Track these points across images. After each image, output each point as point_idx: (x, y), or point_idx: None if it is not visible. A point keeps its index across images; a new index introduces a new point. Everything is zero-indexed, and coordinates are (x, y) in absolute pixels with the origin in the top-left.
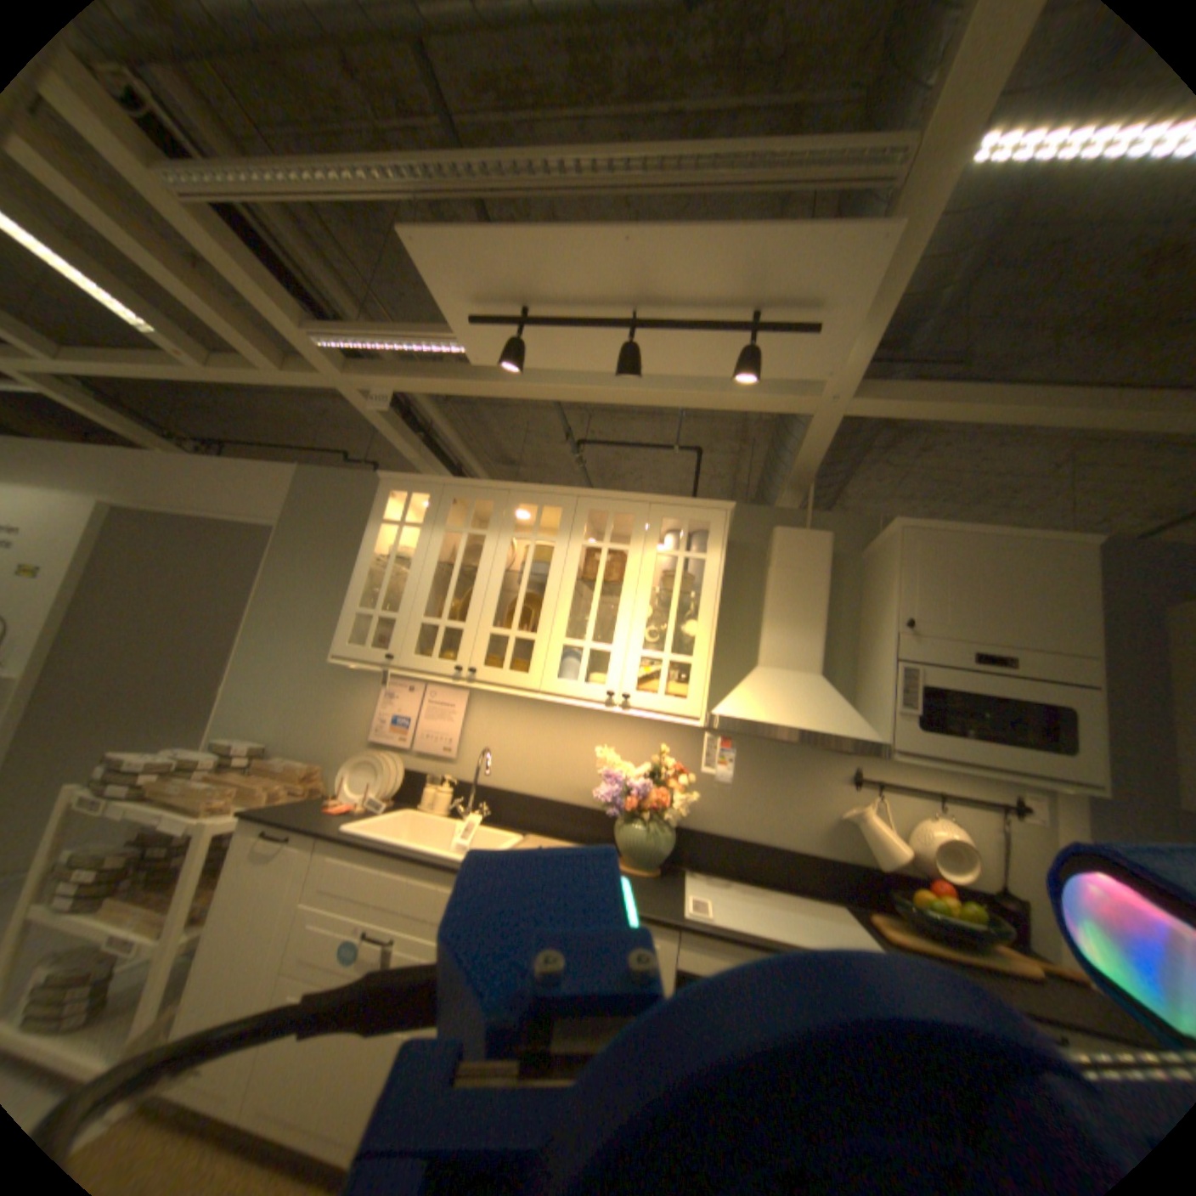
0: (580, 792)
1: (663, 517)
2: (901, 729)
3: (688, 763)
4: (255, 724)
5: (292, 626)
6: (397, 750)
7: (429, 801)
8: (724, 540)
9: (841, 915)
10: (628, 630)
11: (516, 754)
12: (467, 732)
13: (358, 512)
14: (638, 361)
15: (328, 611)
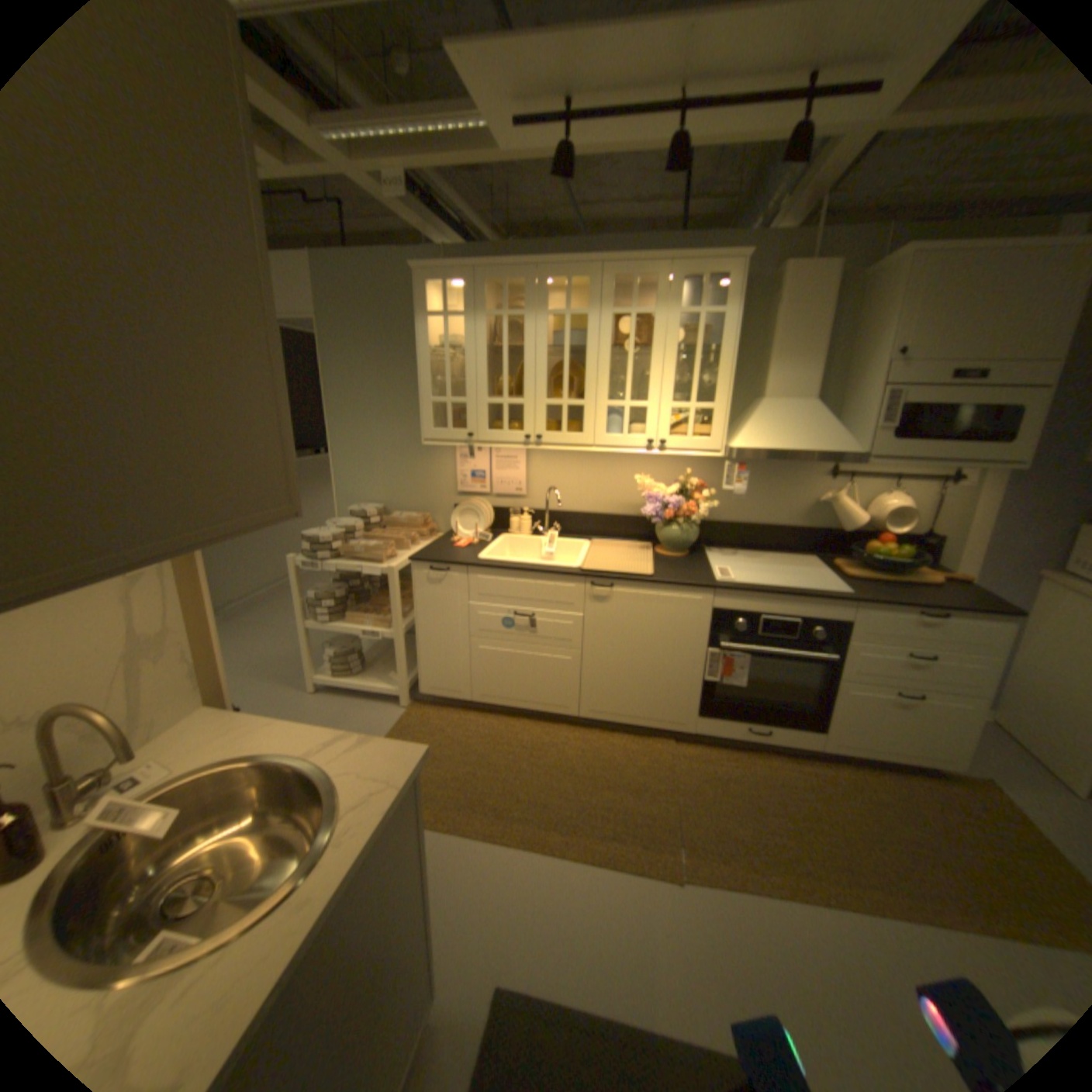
0: (623, 508)
1: (683, 272)
2: (880, 441)
3: (704, 478)
4: (367, 493)
5: (365, 414)
6: (481, 497)
7: (517, 529)
8: (743, 292)
9: (813, 563)
10: (661, 390)
11: (571, 488)
12: (531, 478)
13: (382, 297)
14: (687, 151)
15: (390, 397)
